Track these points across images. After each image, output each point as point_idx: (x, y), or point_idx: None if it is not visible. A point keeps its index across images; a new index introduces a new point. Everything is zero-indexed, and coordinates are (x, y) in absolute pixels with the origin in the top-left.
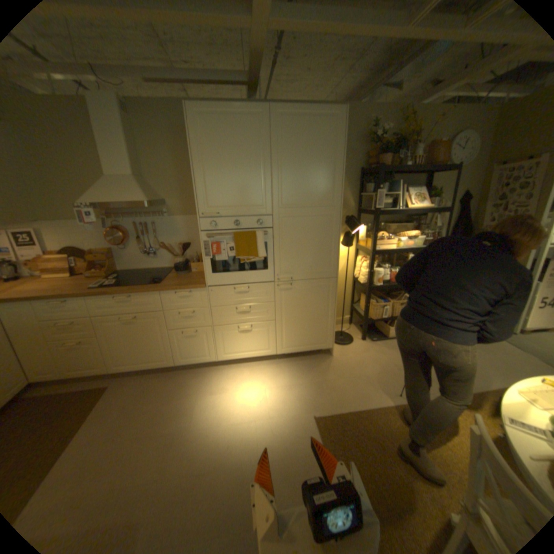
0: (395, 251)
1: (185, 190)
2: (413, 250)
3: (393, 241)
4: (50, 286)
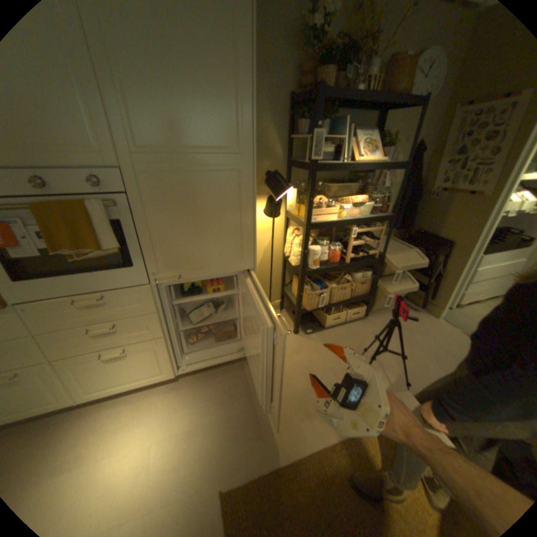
0: (336, 223)
1: None
2: (359, 221)
3: (334, 209)
4: None
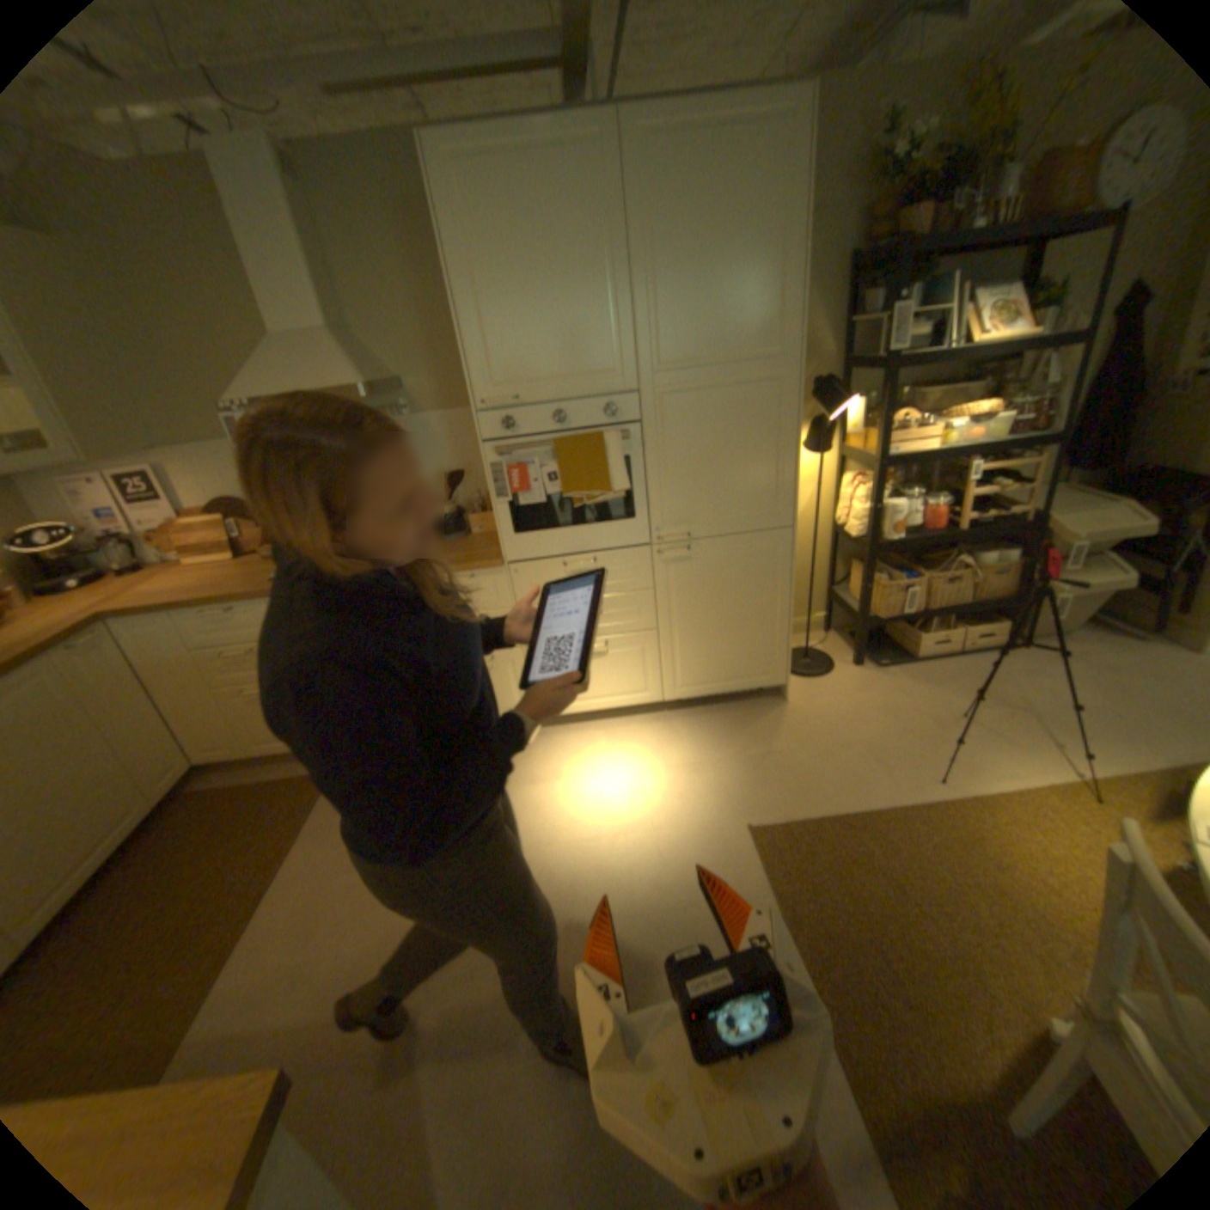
0: (937, 454)
1: (441, 350)
2: (984, 448)
3: (934, 430)
4: (200, 580)
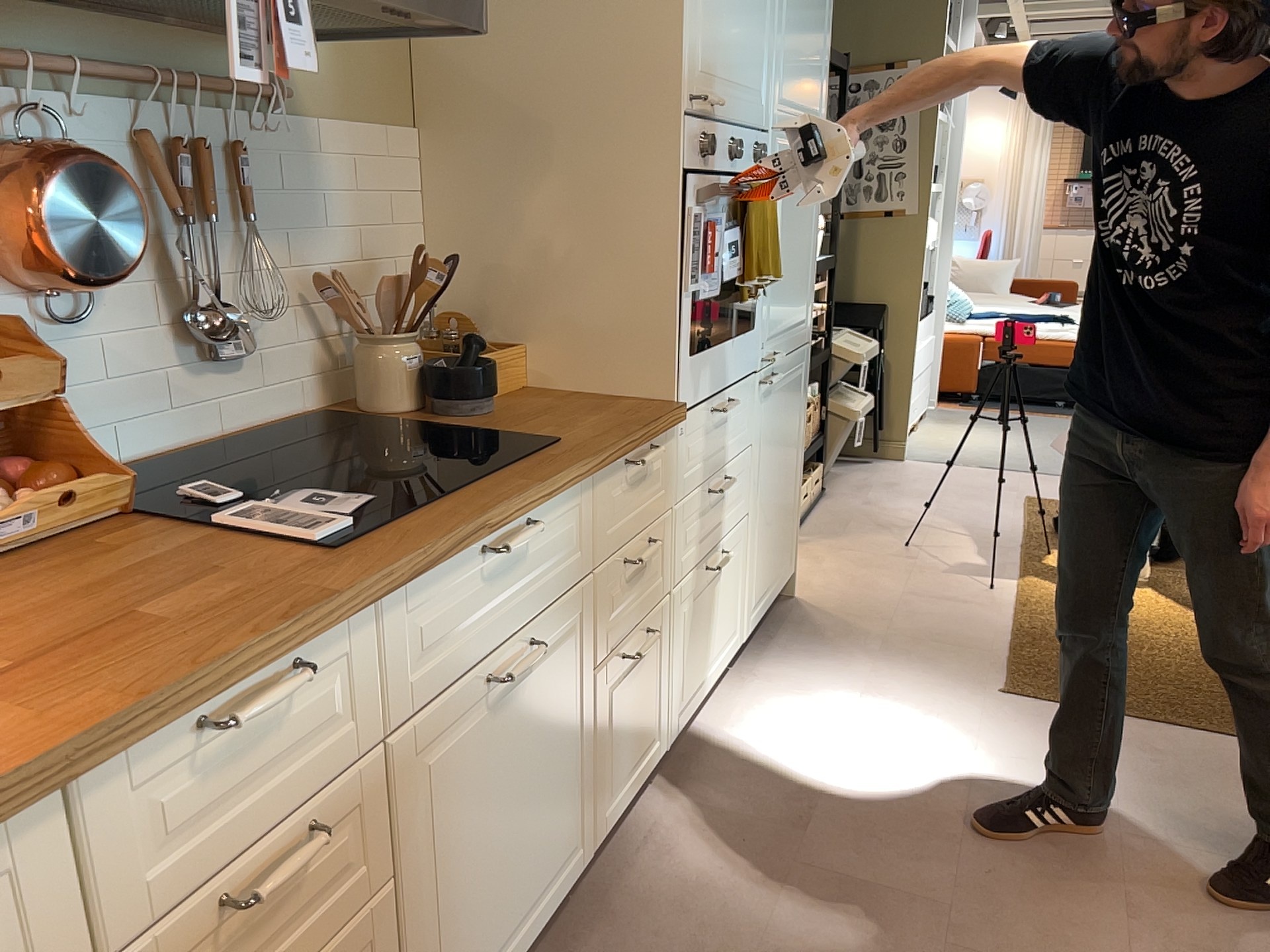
0: None
1: None
2: None
3: None
4: None
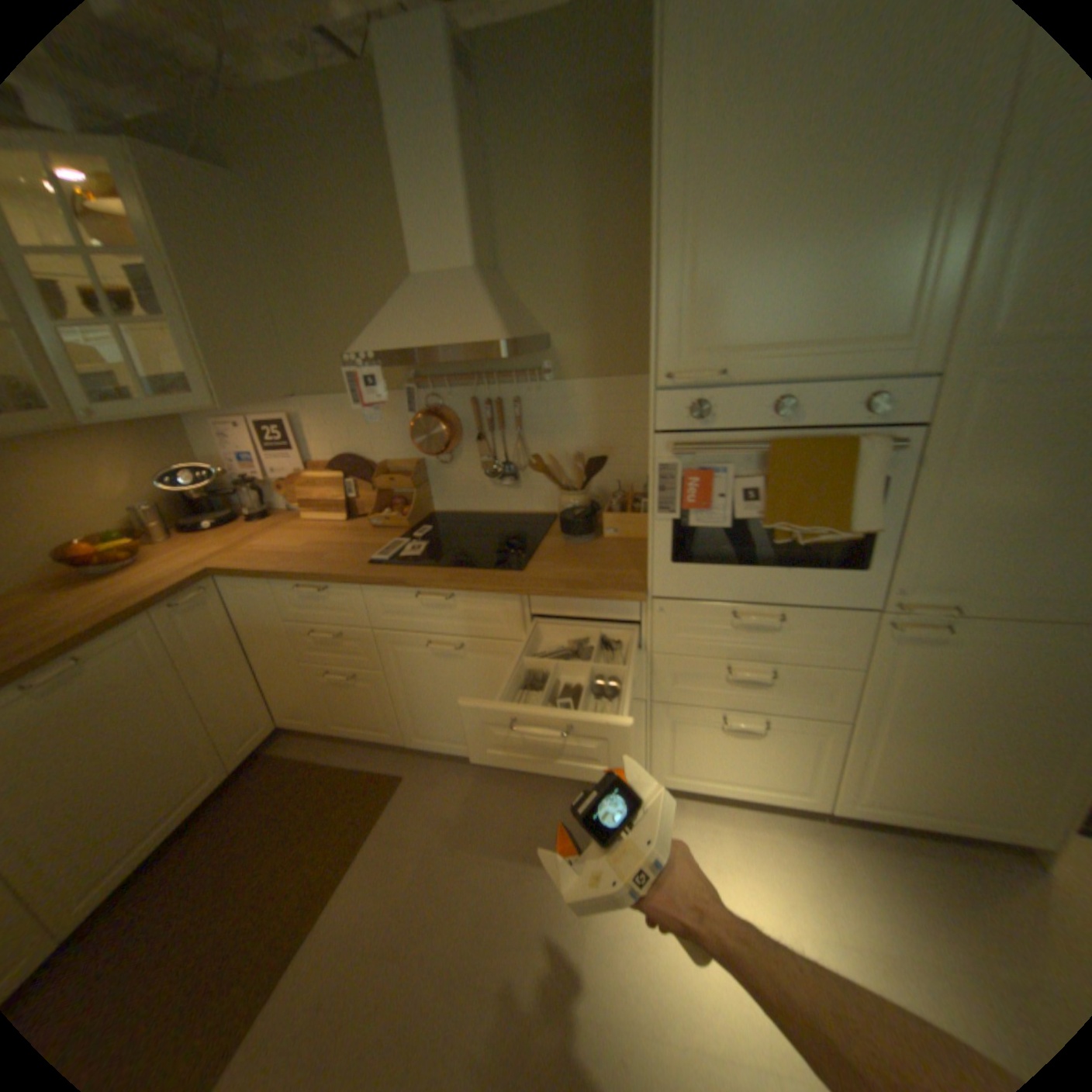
0: None
1: (606, 302)
2: None
3: None
4: (309, 544)
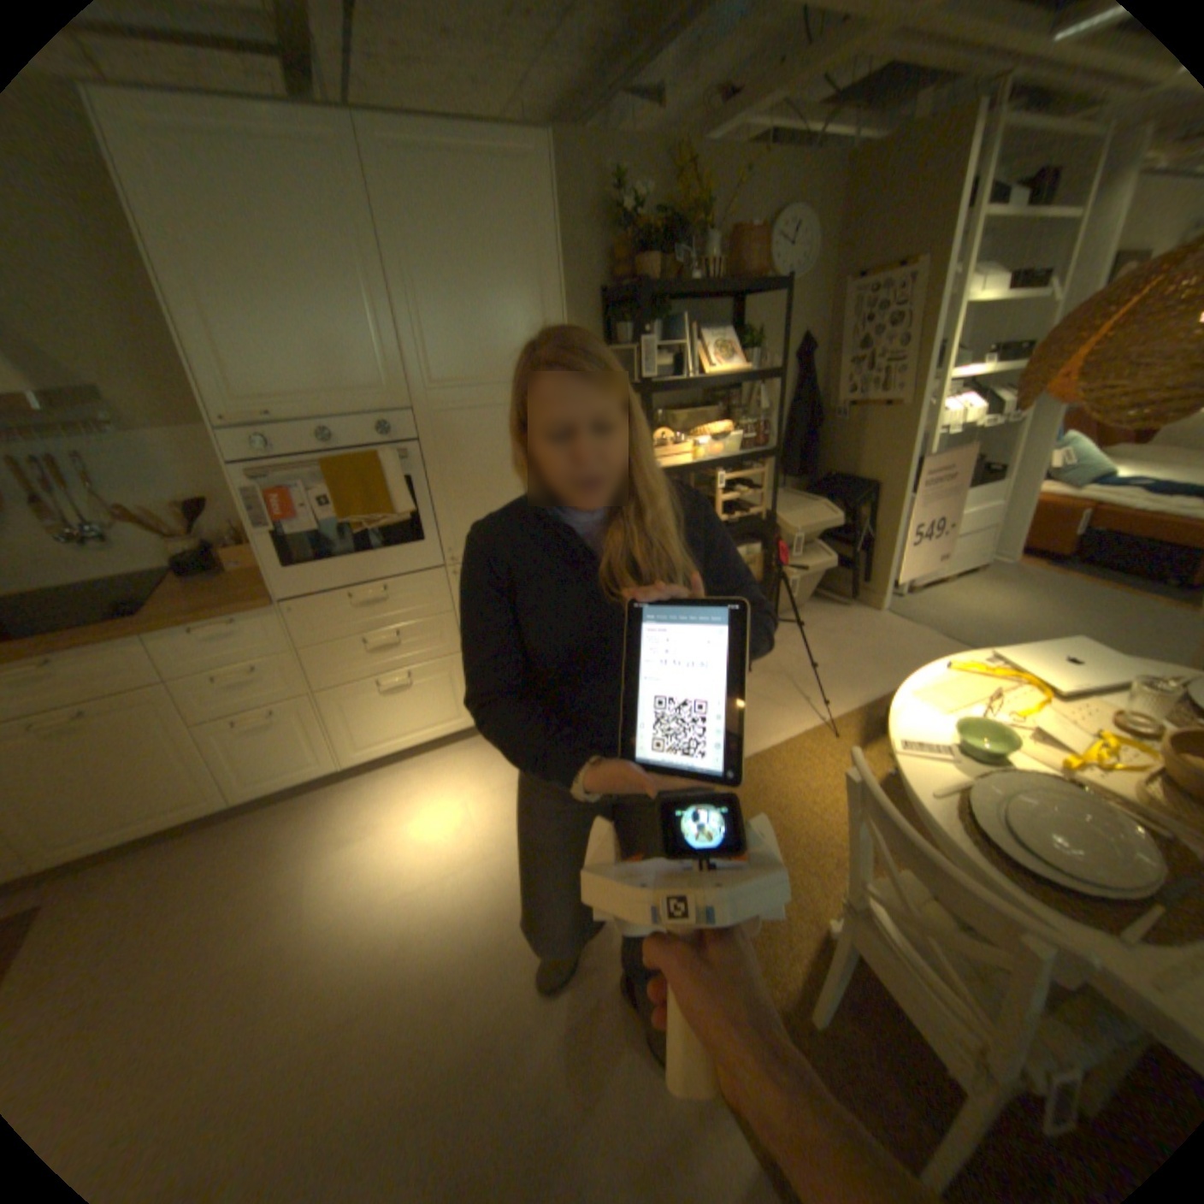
0: (690, 468)
1: (155, 356)
2: (724, 462)
3: (685, 447)
4: None
